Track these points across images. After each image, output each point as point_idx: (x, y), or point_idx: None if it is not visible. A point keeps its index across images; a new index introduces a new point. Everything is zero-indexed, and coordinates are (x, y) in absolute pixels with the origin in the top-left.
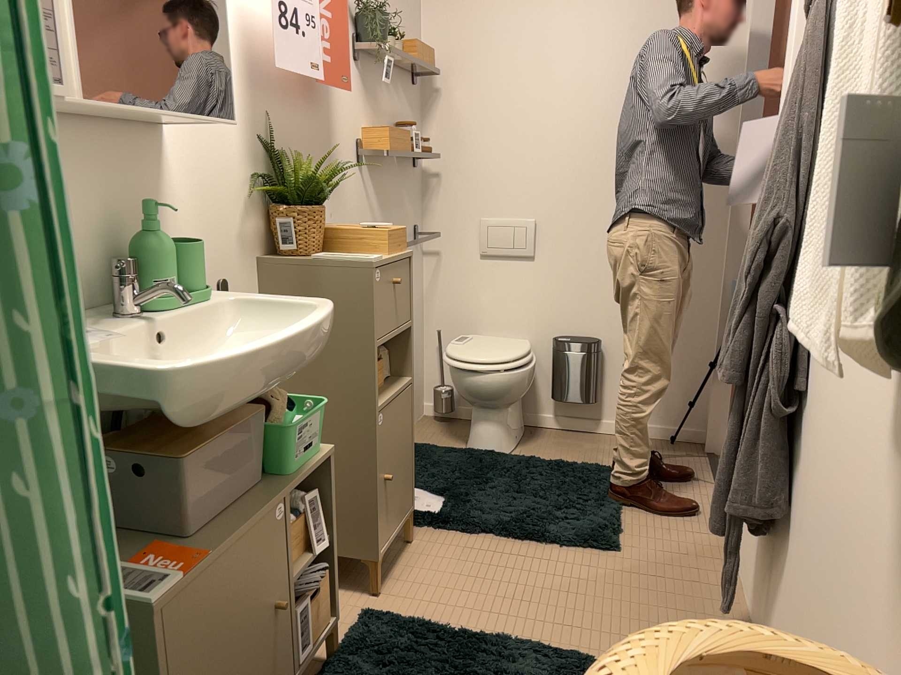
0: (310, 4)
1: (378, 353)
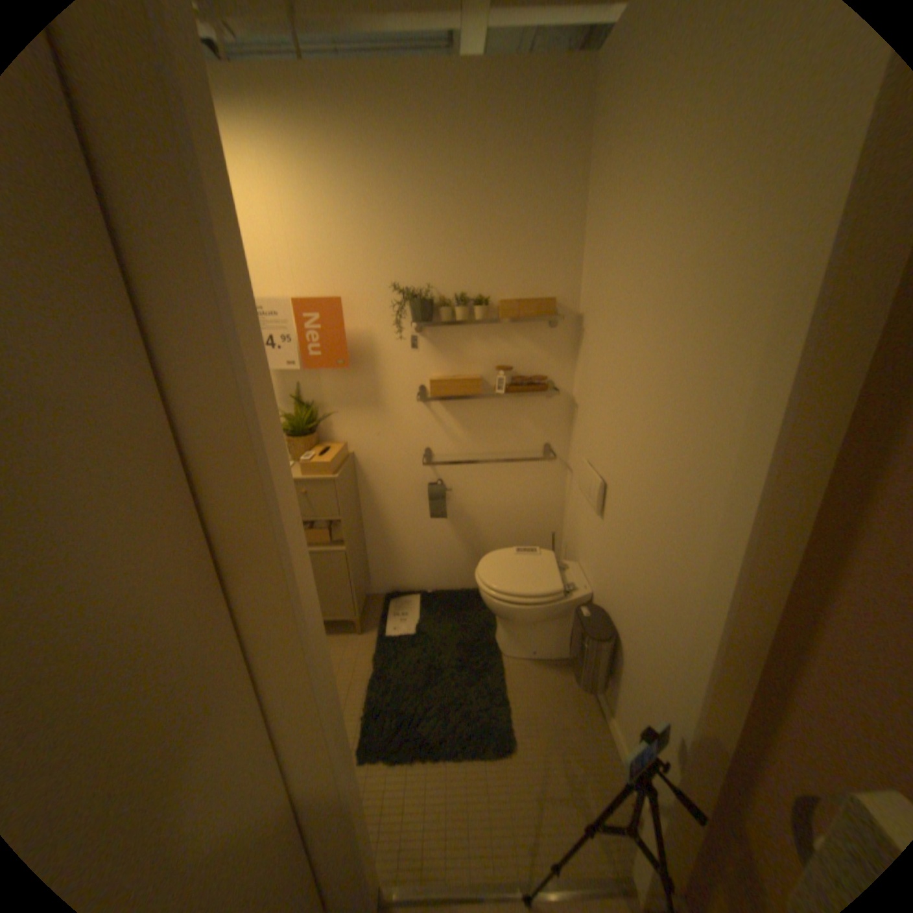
0: (282, 321)
1: None
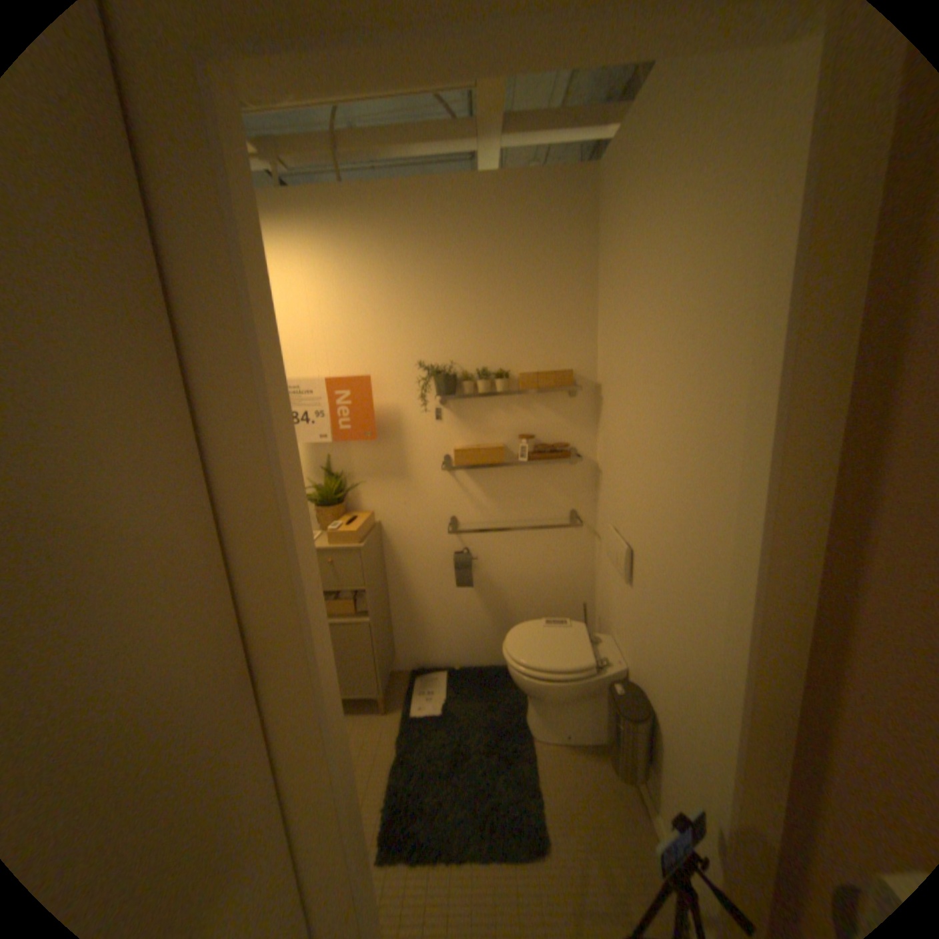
0: (316, 398)
1: None
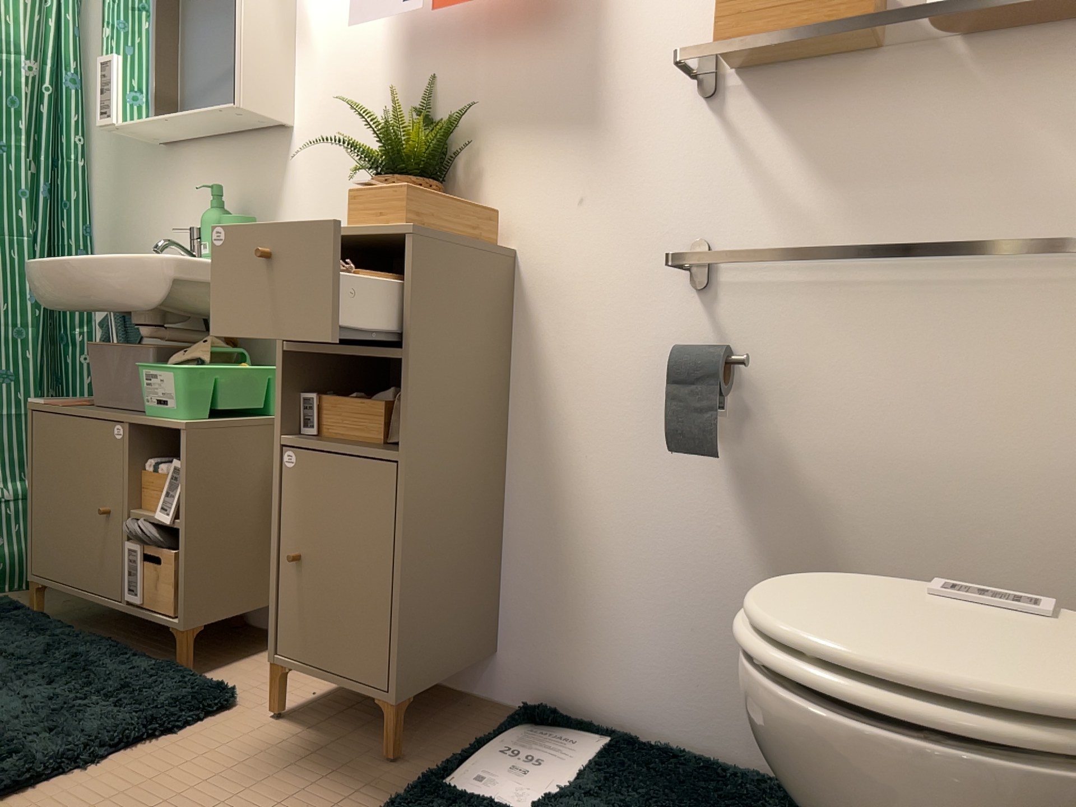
0: None
1: (284, 360)
